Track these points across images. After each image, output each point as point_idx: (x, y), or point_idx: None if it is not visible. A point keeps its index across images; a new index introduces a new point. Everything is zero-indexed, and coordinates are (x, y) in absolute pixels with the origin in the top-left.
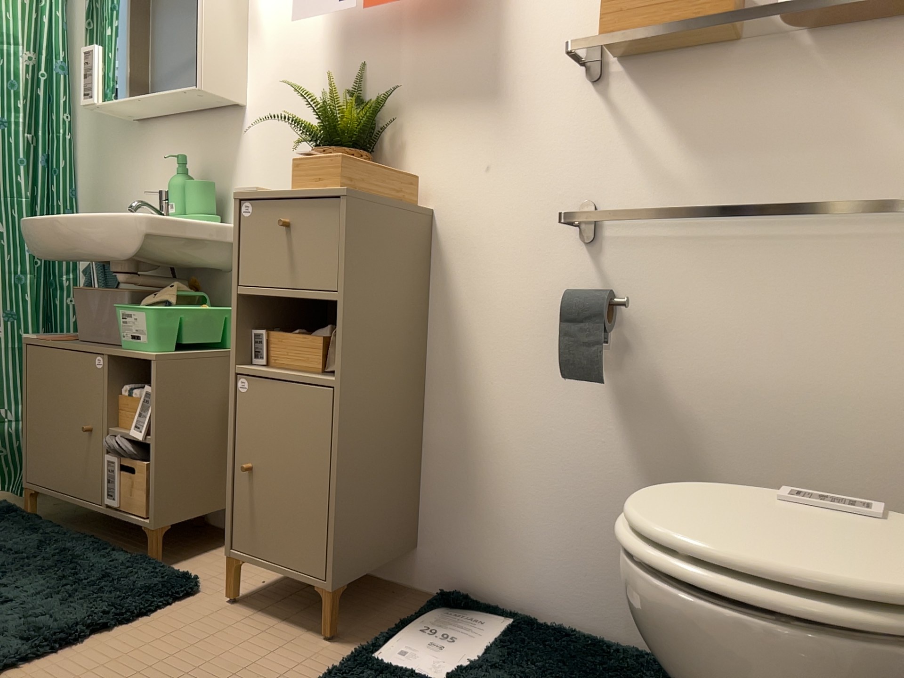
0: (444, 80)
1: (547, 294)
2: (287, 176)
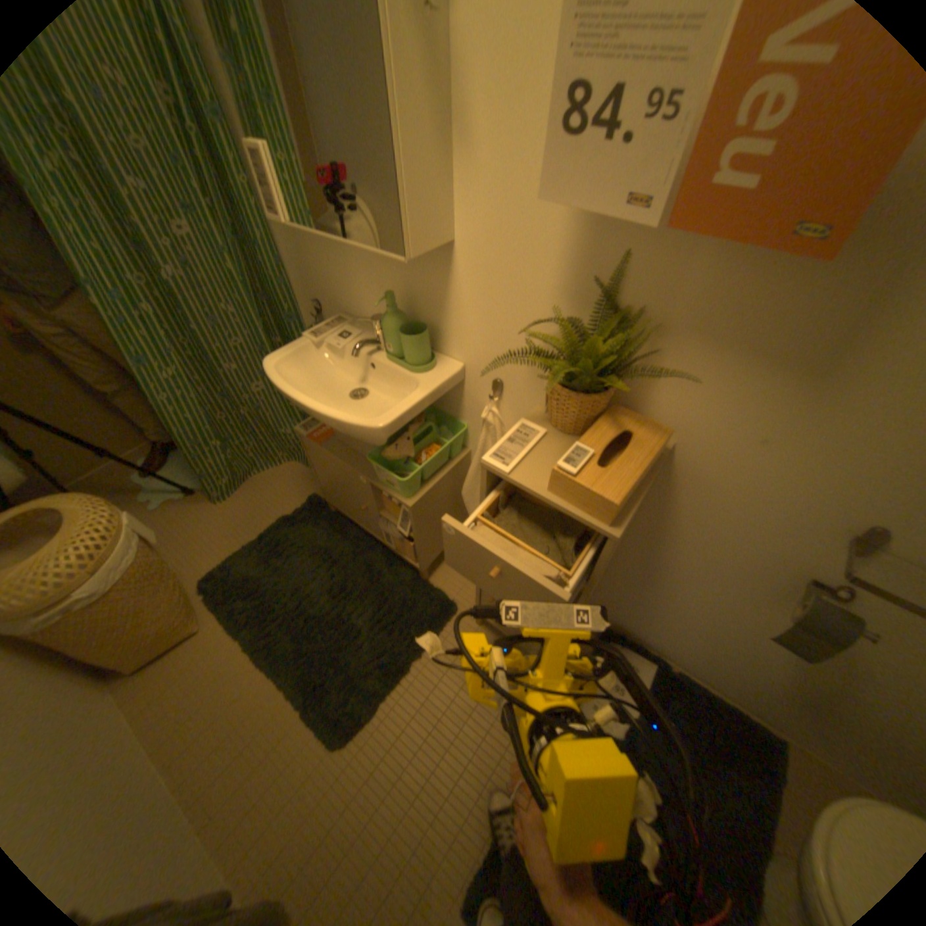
0: (754, 318)
1: (780, 558)
2: (501, 334)
